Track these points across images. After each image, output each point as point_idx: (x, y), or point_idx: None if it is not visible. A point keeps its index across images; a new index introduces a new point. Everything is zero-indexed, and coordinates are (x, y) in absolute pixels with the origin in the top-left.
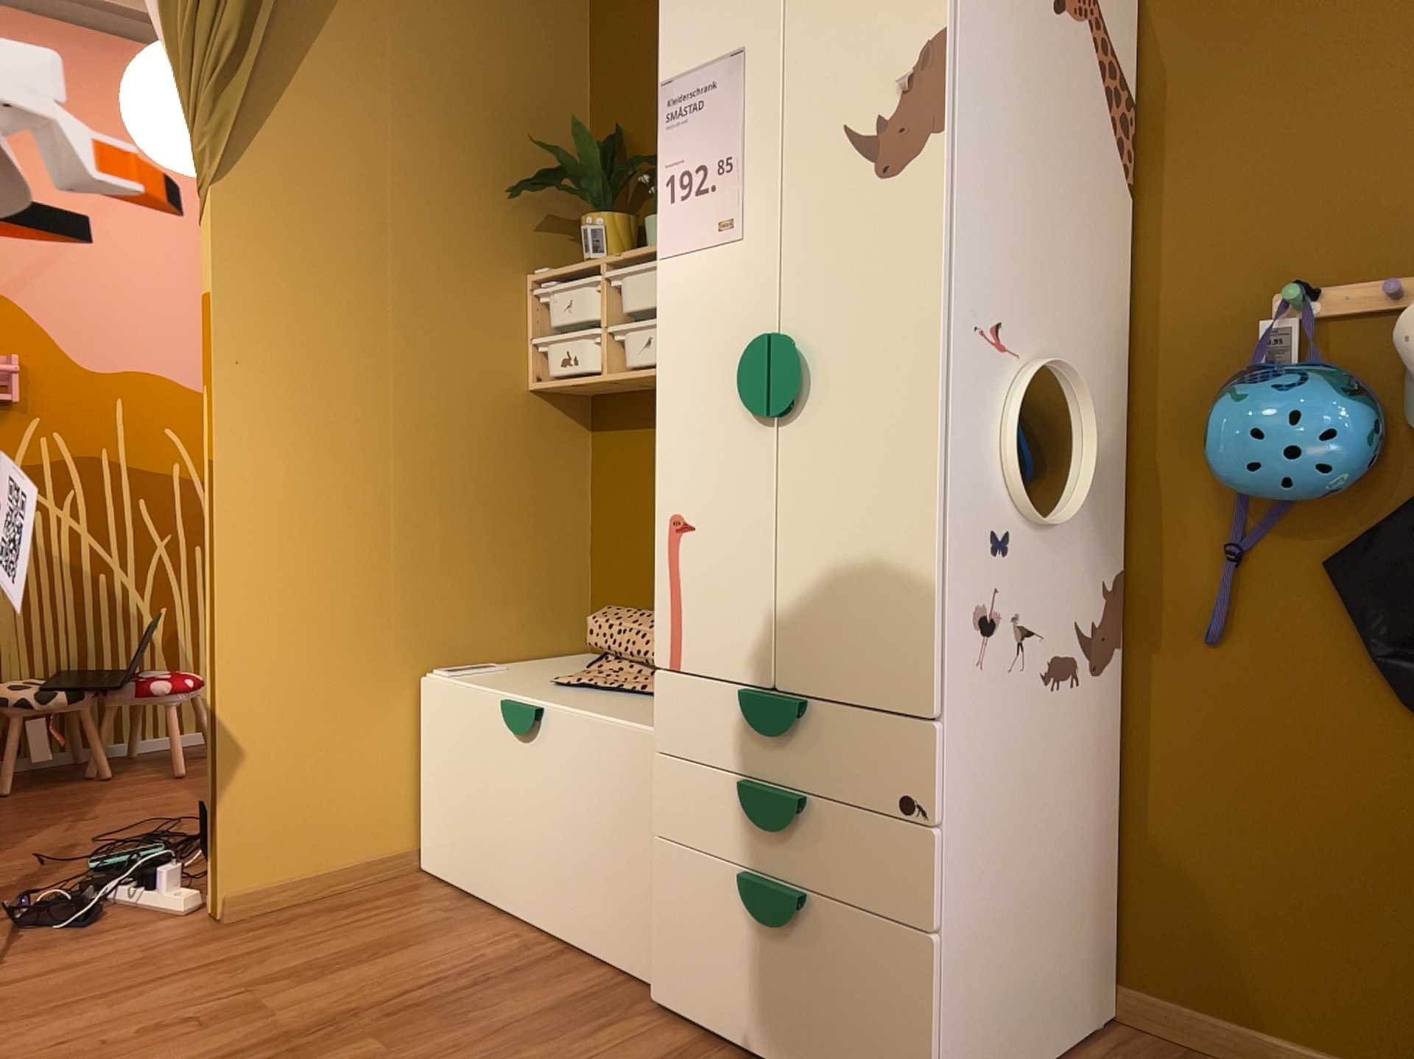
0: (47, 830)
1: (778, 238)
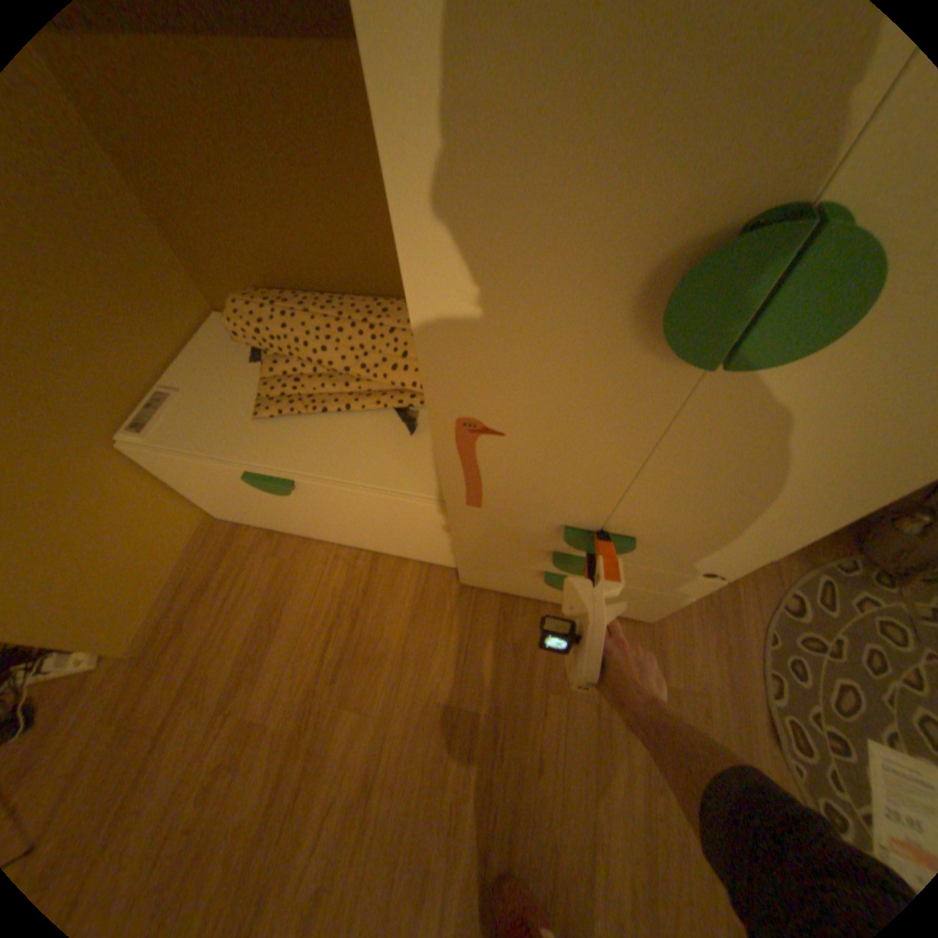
0: None
1: None
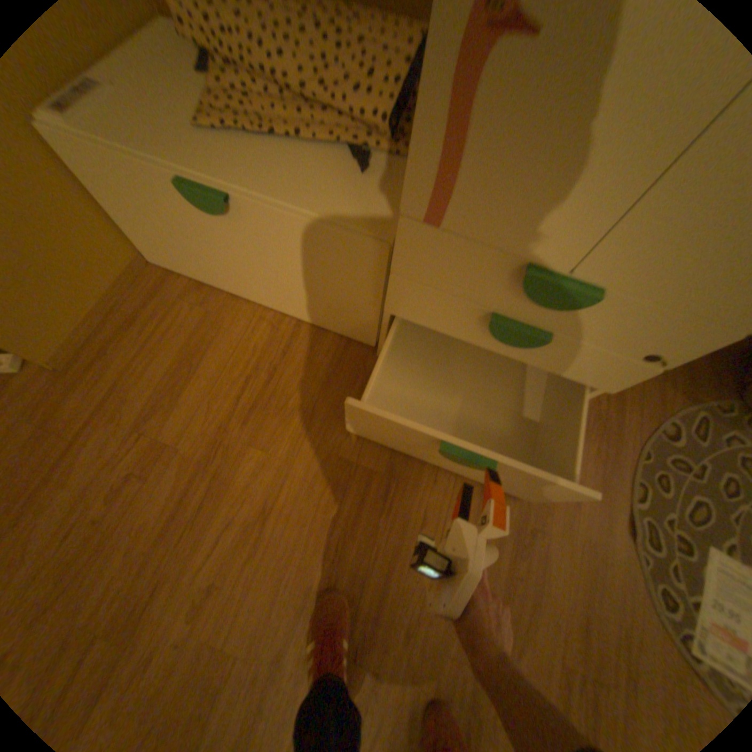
0: None
1: None
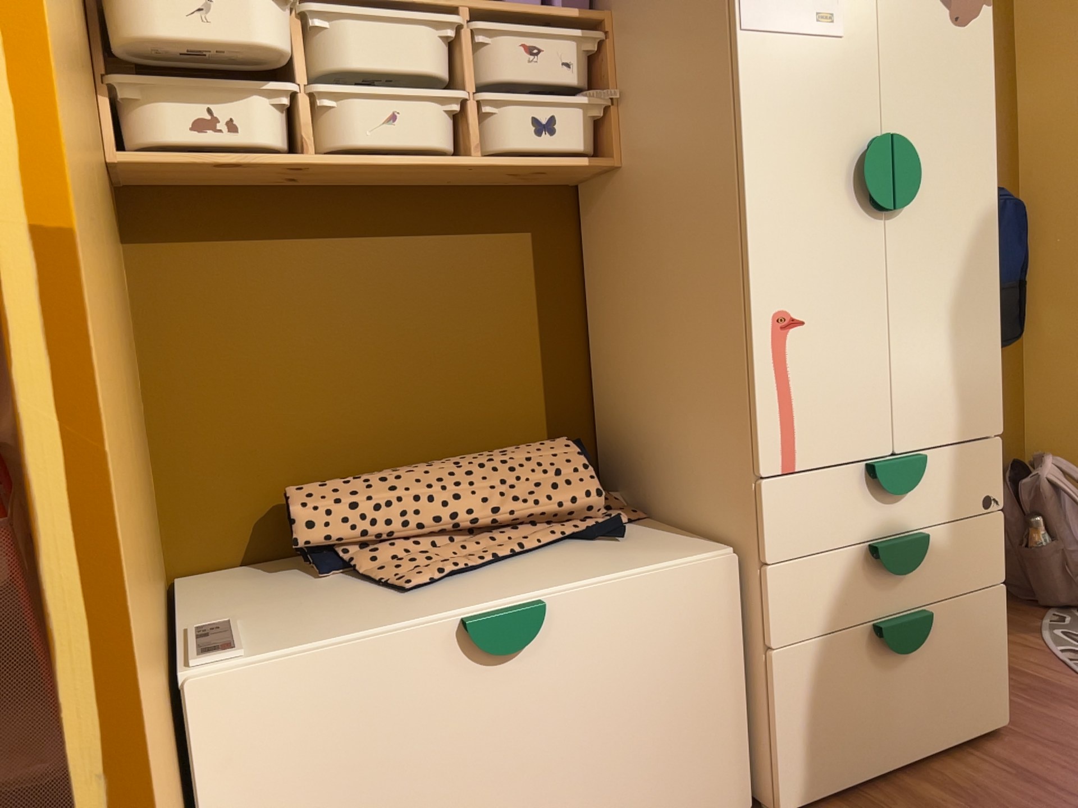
0: None
1: (877, 48)
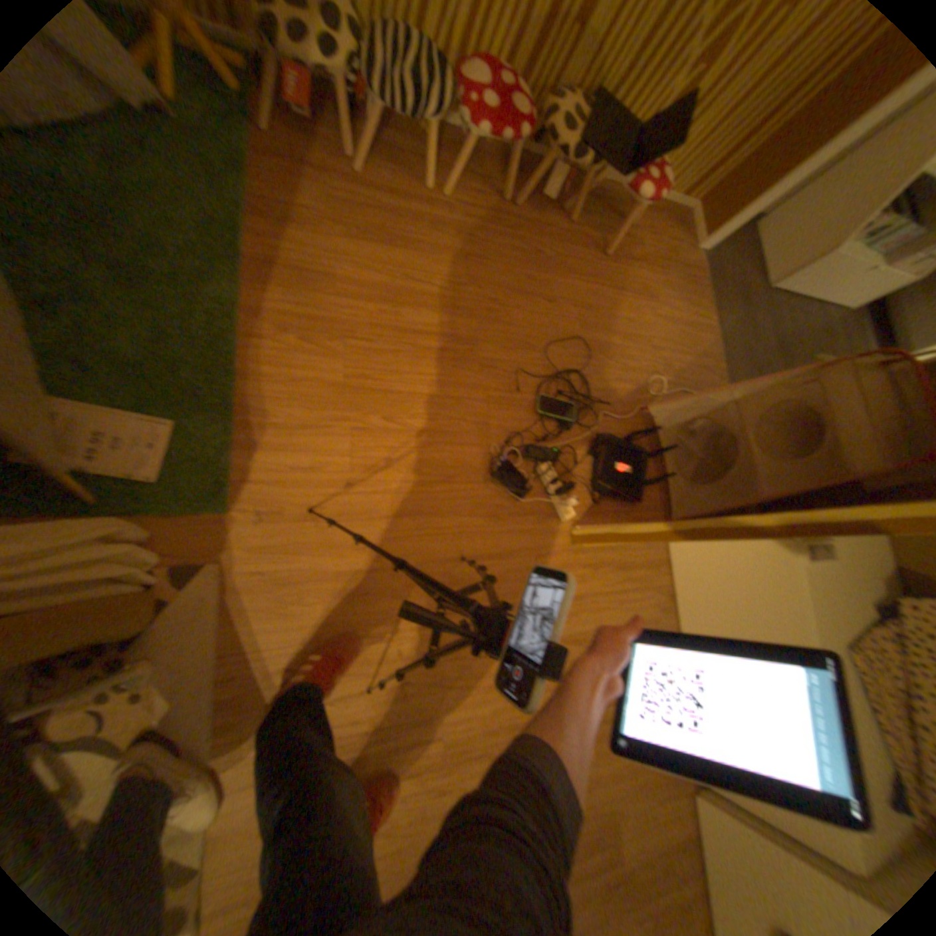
0: (528, 309)
1: None
